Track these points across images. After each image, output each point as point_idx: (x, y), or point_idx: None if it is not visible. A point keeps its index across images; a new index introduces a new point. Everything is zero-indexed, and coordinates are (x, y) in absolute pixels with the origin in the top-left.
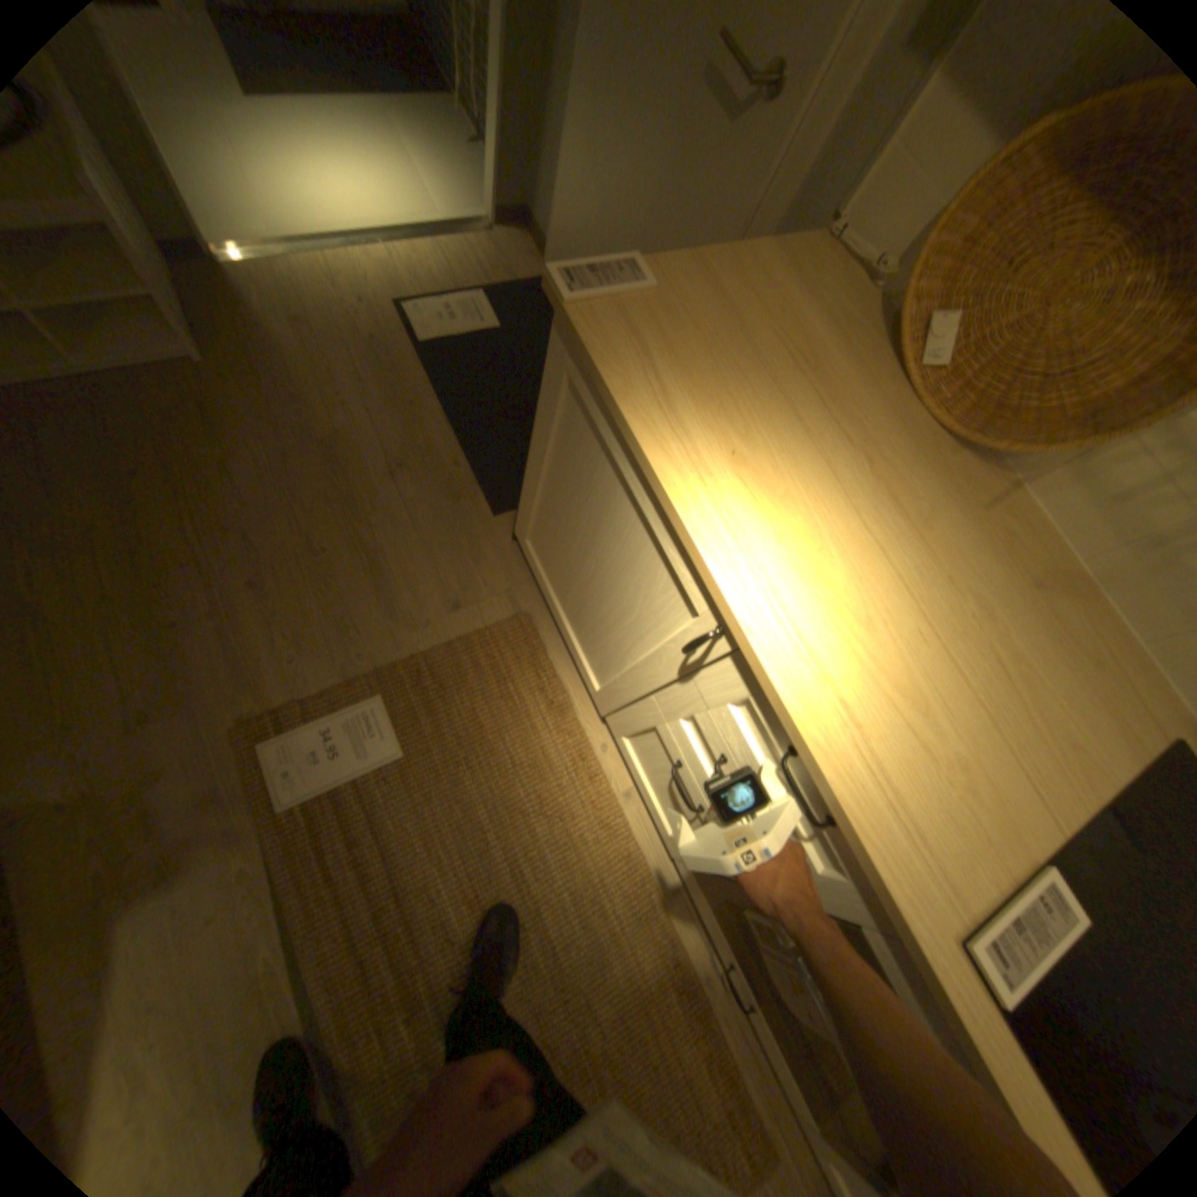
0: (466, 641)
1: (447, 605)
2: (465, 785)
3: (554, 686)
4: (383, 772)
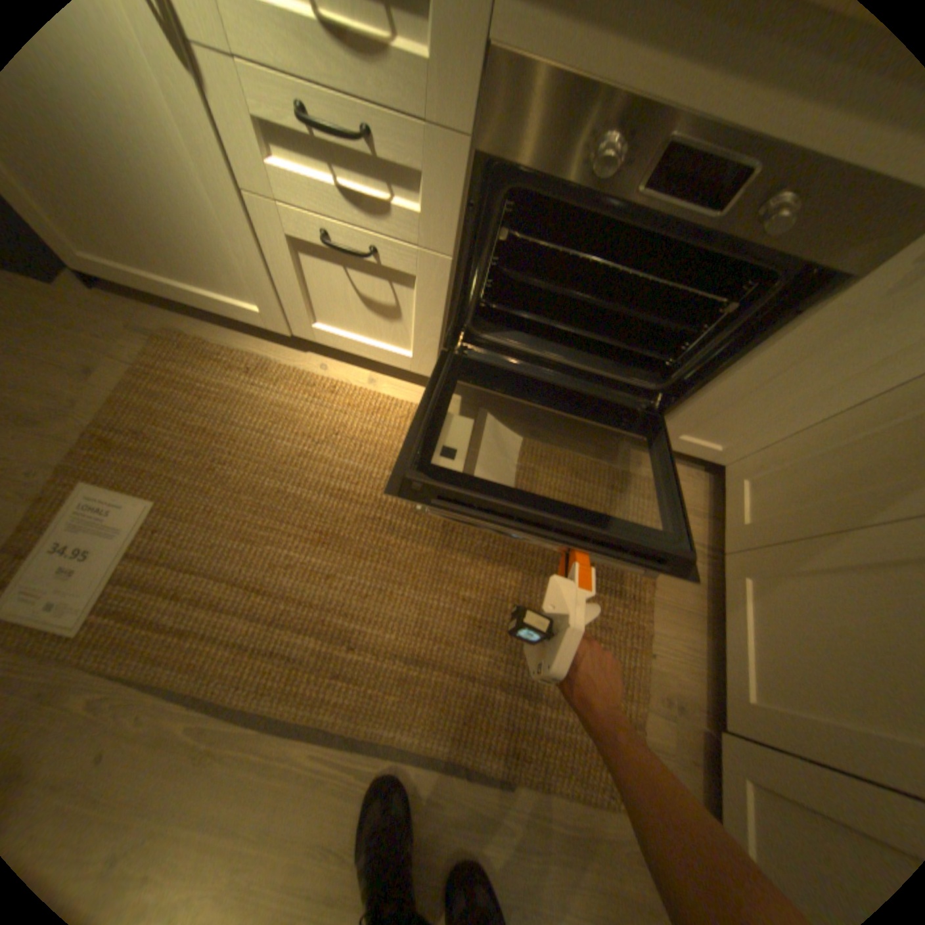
0: (120, 384)
1: (73, 374)
2: (230, 475)
3: (236, 356)
4: (145, 525)
